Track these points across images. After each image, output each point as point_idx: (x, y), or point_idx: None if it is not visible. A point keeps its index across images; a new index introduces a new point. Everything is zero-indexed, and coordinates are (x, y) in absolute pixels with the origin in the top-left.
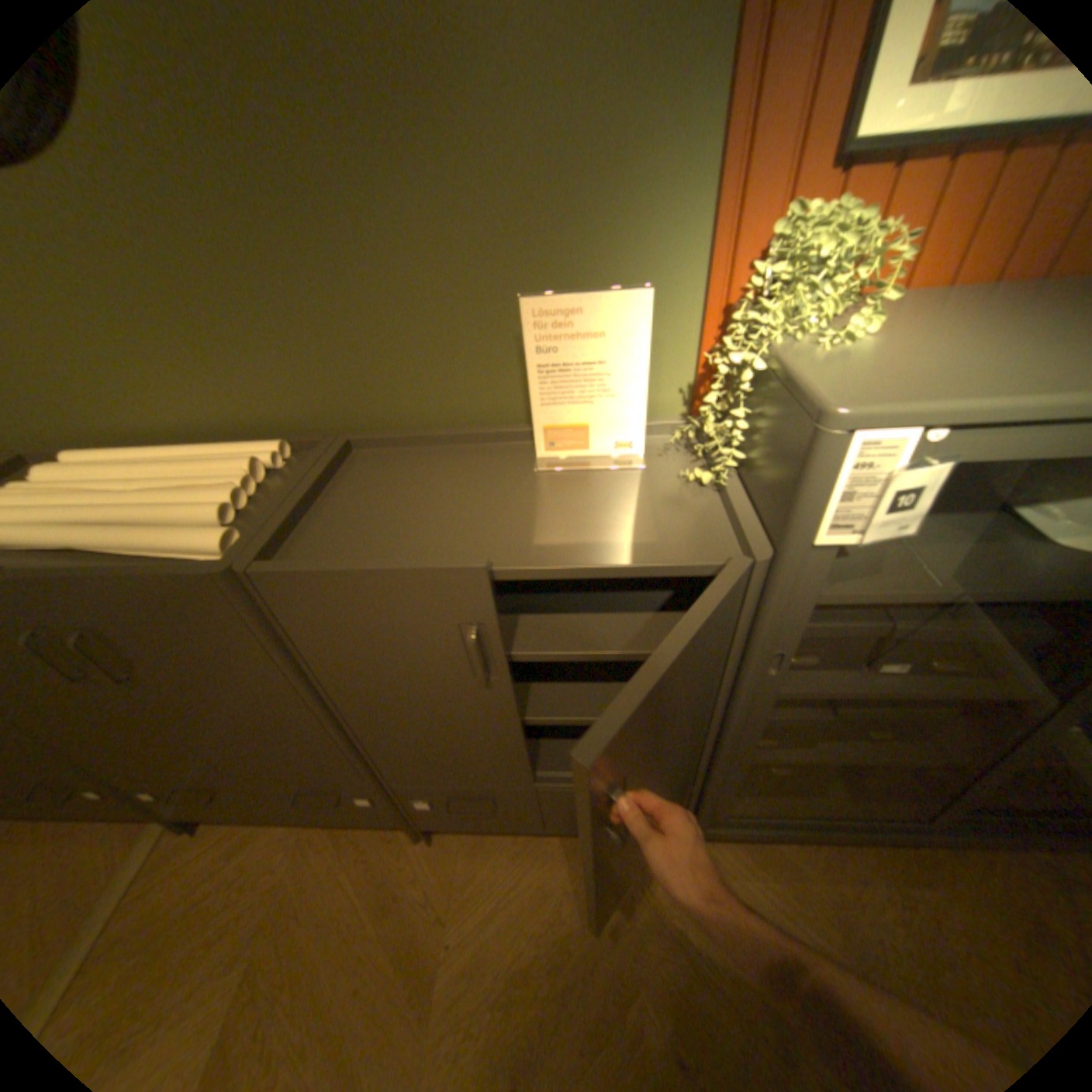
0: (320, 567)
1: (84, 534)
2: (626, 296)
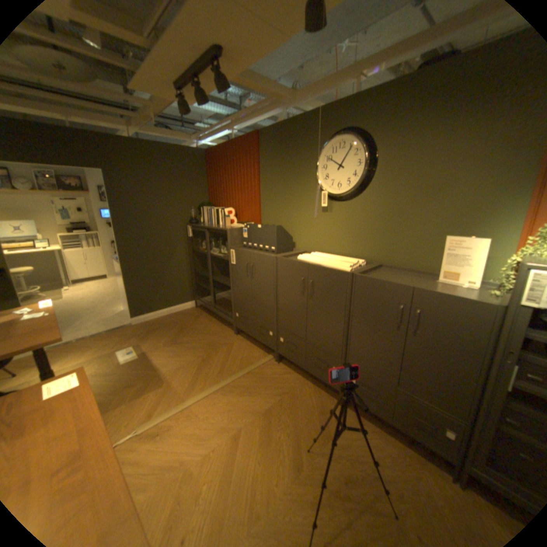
0: (373, 277)
1: (324, 262)
2: (482, 239)
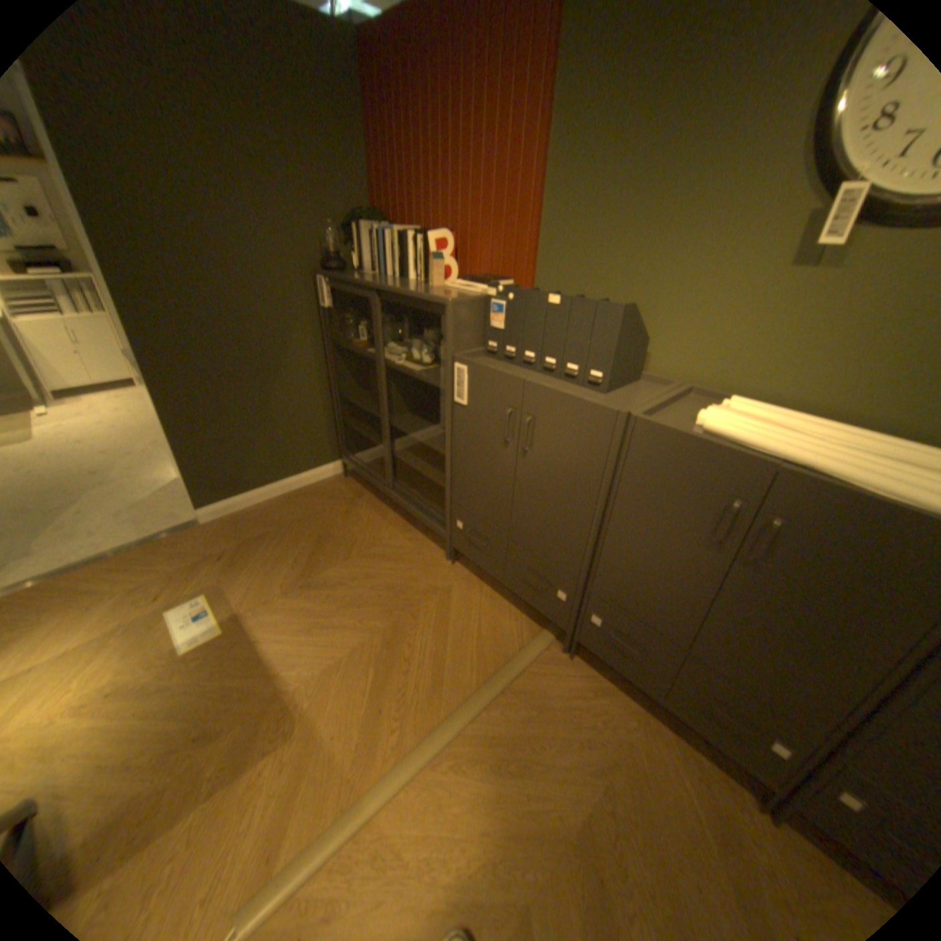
0: None
1: (834, 462)
2: None
